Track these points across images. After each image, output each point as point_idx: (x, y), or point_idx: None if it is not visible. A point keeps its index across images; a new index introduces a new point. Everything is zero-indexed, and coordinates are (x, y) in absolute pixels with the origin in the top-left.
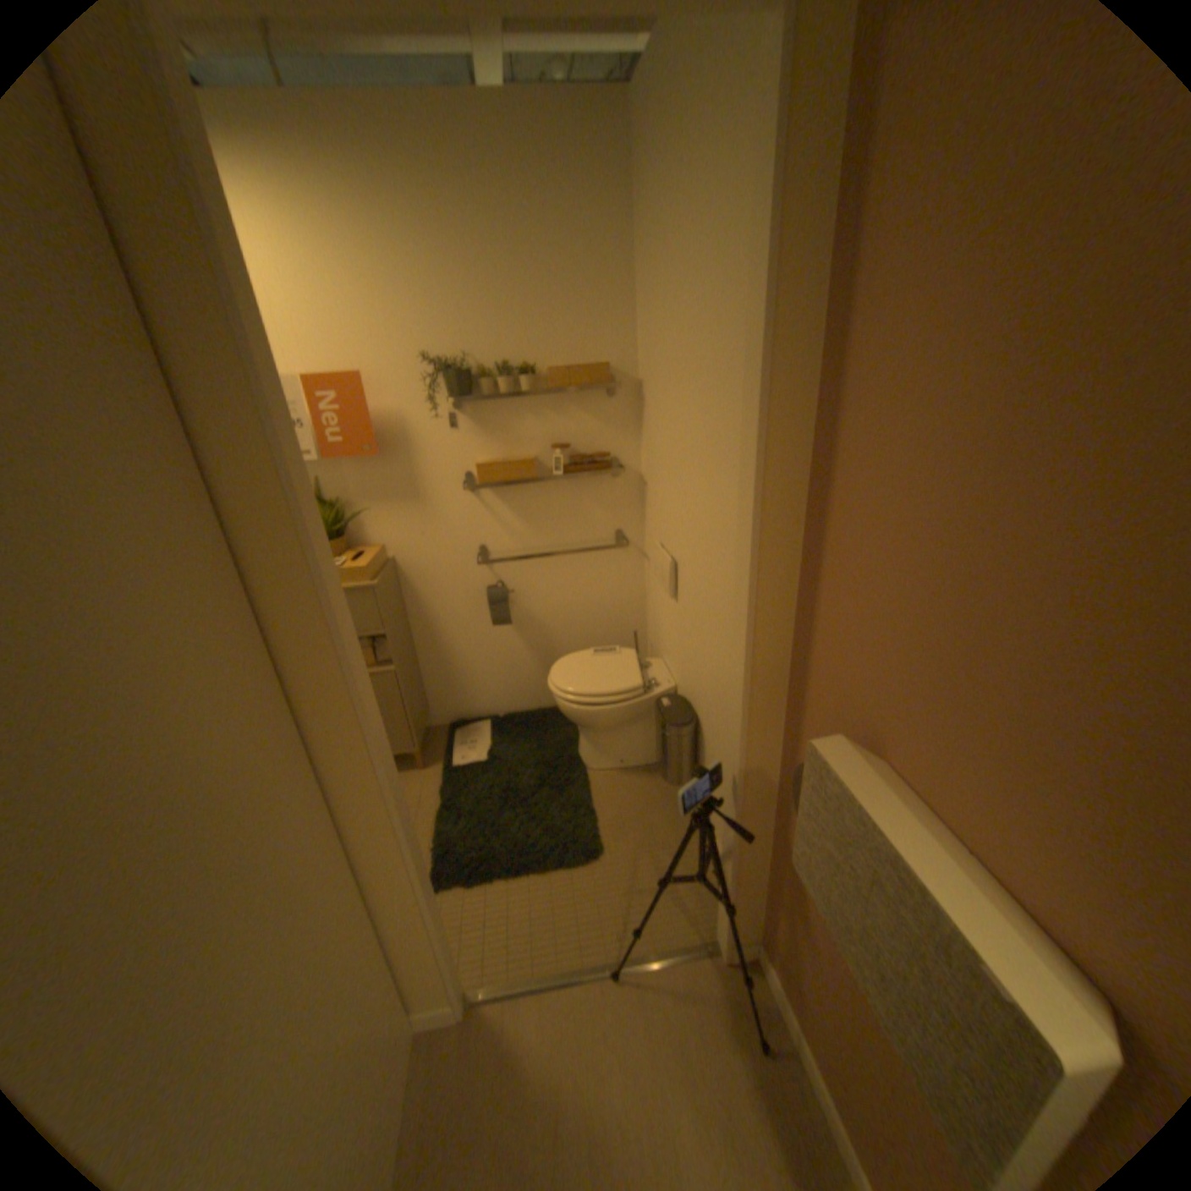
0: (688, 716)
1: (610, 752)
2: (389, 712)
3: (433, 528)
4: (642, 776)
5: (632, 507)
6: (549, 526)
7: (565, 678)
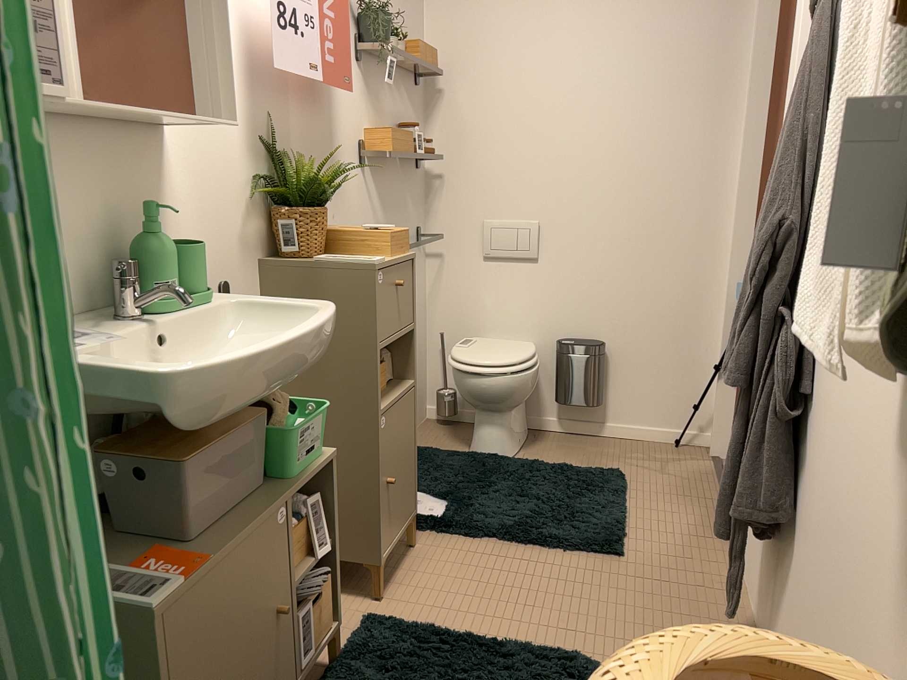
0: (592, 342)
1: (515, 433)
2: (410, 451)
3: (343, 214)
4: (537, 444)
5: (424, 207)
6: (395, 222)
7: (492, 359)
